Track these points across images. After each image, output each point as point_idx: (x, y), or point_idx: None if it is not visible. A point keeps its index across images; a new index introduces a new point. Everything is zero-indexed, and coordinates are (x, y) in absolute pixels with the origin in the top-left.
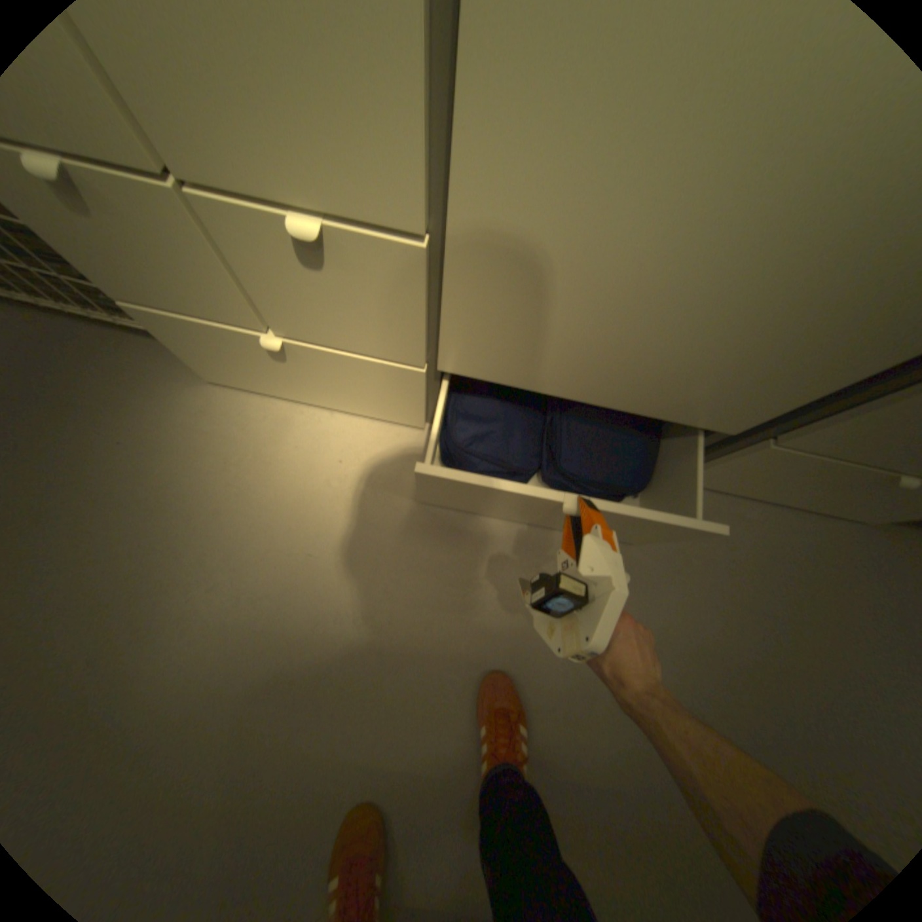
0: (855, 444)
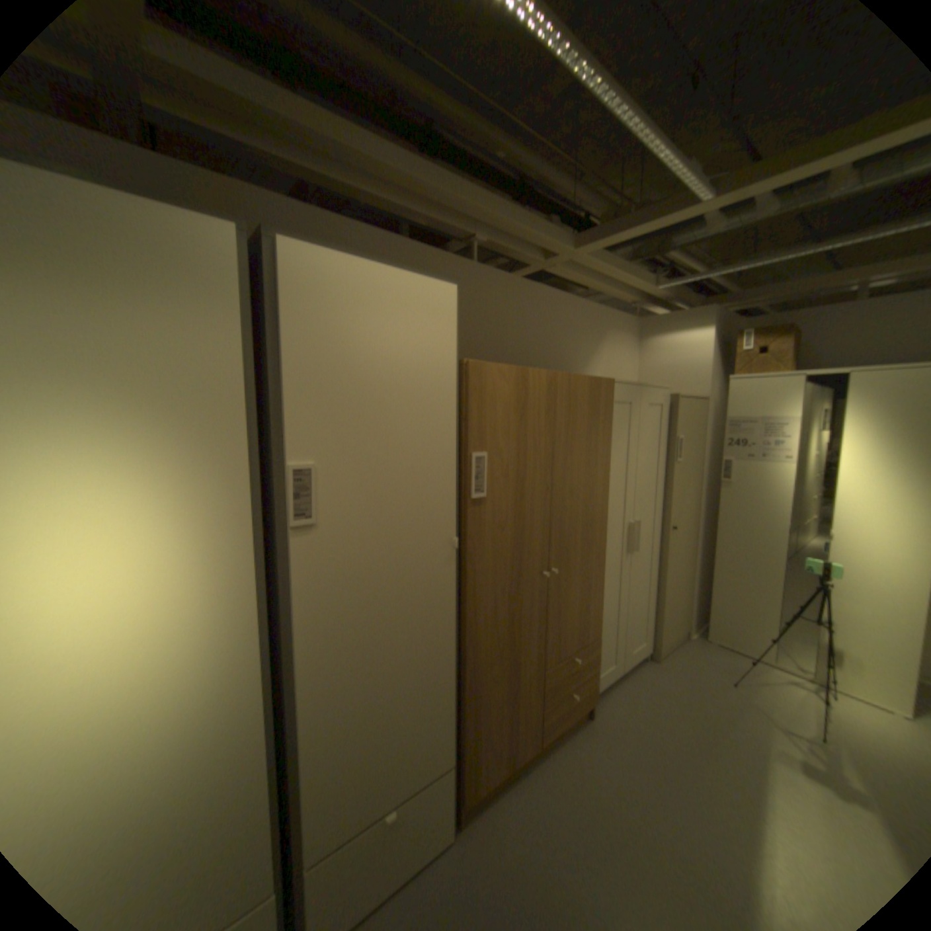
0: (331, 834)
